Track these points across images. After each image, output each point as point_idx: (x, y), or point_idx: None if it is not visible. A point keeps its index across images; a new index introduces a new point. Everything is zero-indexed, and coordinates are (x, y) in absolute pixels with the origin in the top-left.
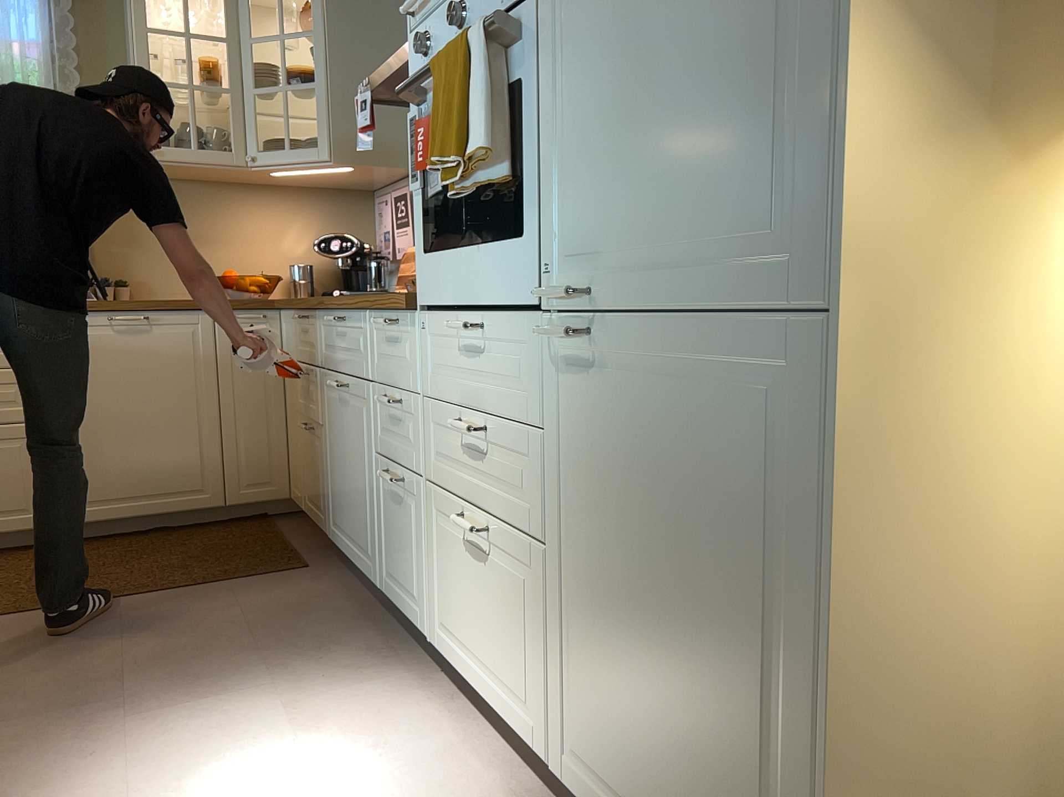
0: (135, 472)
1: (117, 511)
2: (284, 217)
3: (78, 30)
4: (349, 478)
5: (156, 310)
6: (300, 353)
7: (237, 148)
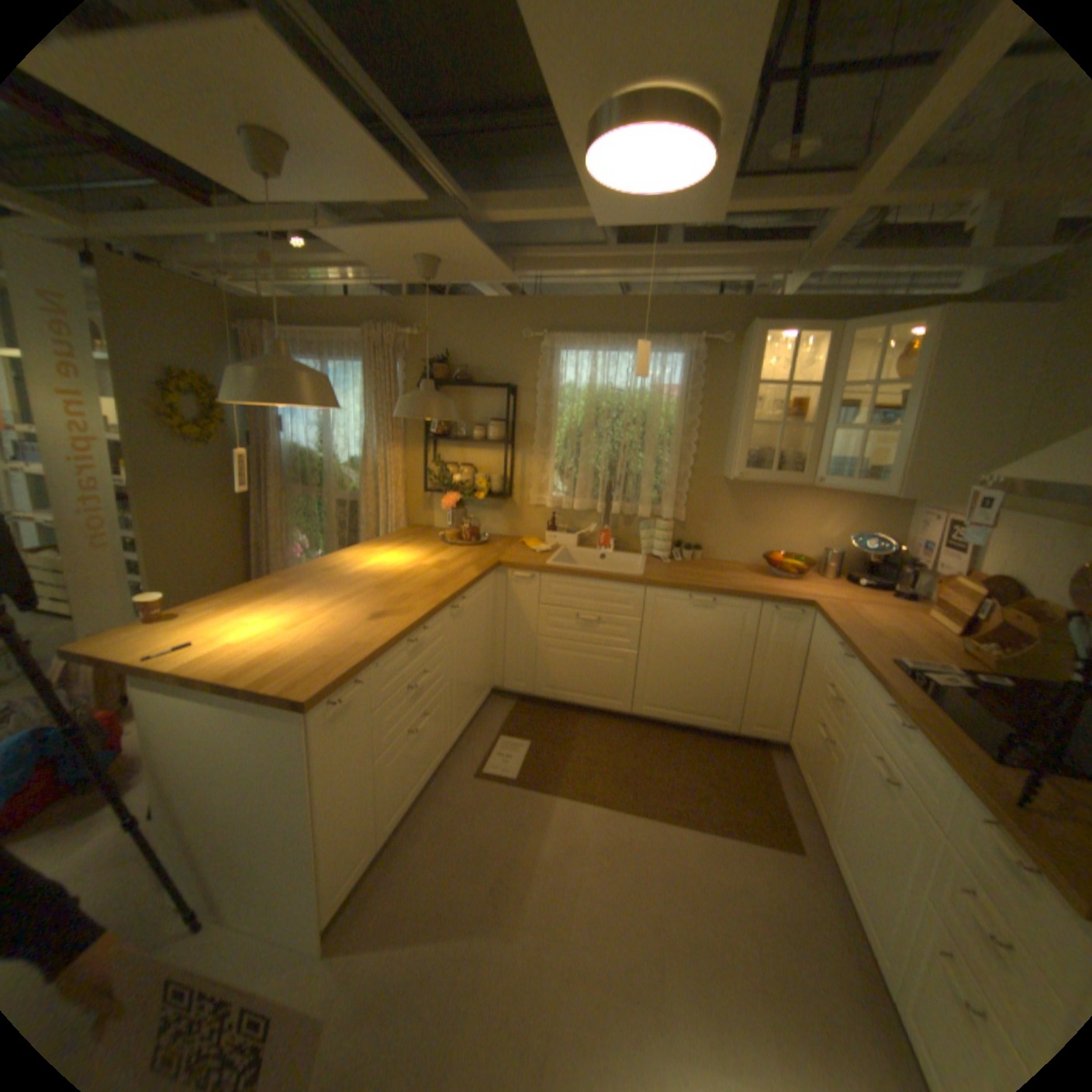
0: (685, 696)
1: (668, 716)
2: (828, 509)
3: (705, 374)
4: (876, 853)
5: (722, 595)
6: (833, 670)
7: (806, 465)
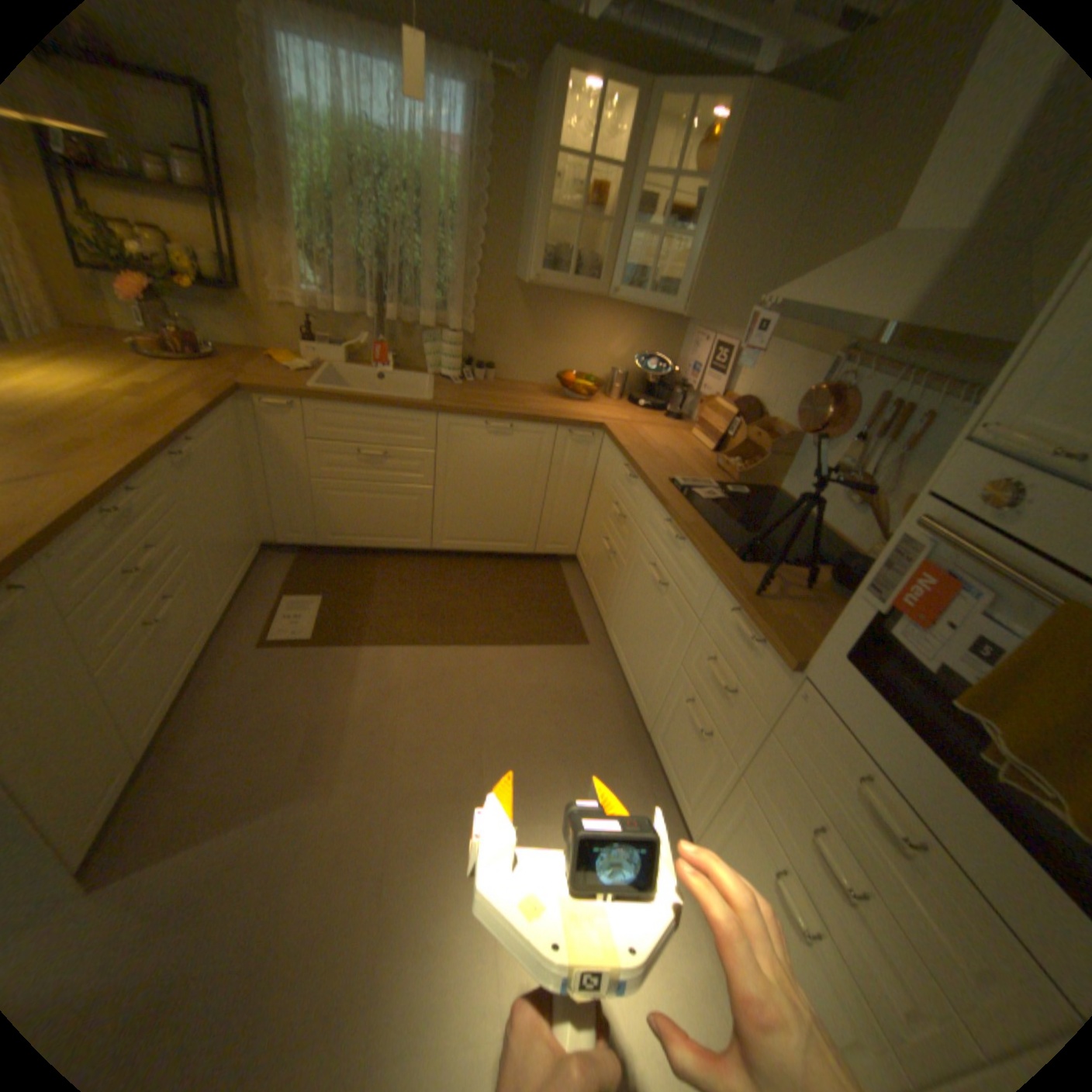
0: (484, 526)
1: (469, 547)
2: (616, 327)
3: (494, 127)
4: (643, 637)
5: (519, 422)
6: (617, 490)
7: (602, 273)
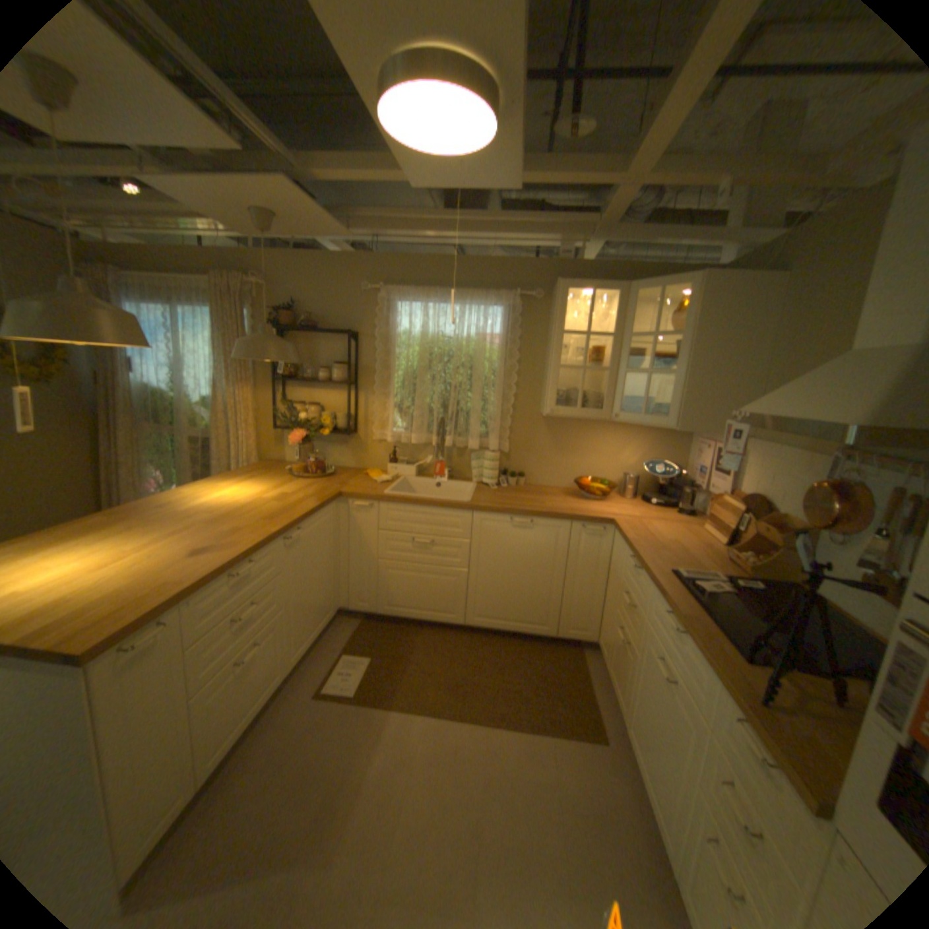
0: (510, 607)
1: (496, 625)
2: (625, 440)
3: (522, 324)
4: (661, 744)
5: (538, 517)
6: (628, 580)
7: (605, 403)
